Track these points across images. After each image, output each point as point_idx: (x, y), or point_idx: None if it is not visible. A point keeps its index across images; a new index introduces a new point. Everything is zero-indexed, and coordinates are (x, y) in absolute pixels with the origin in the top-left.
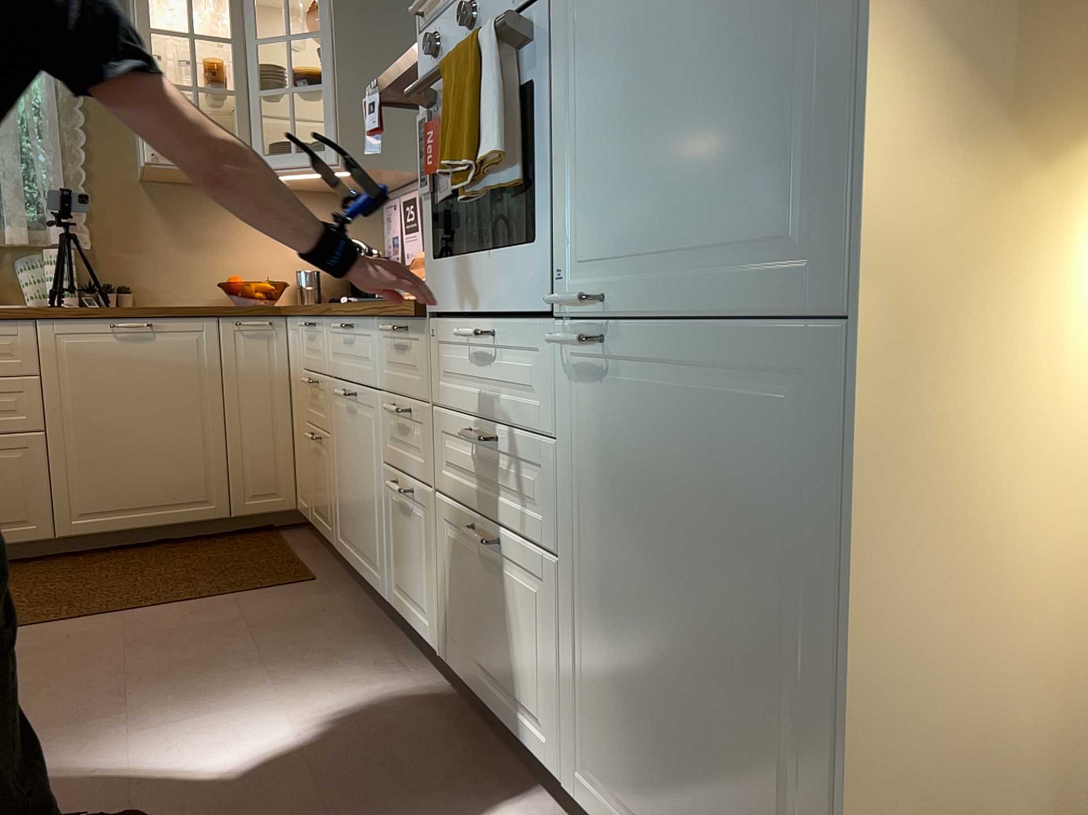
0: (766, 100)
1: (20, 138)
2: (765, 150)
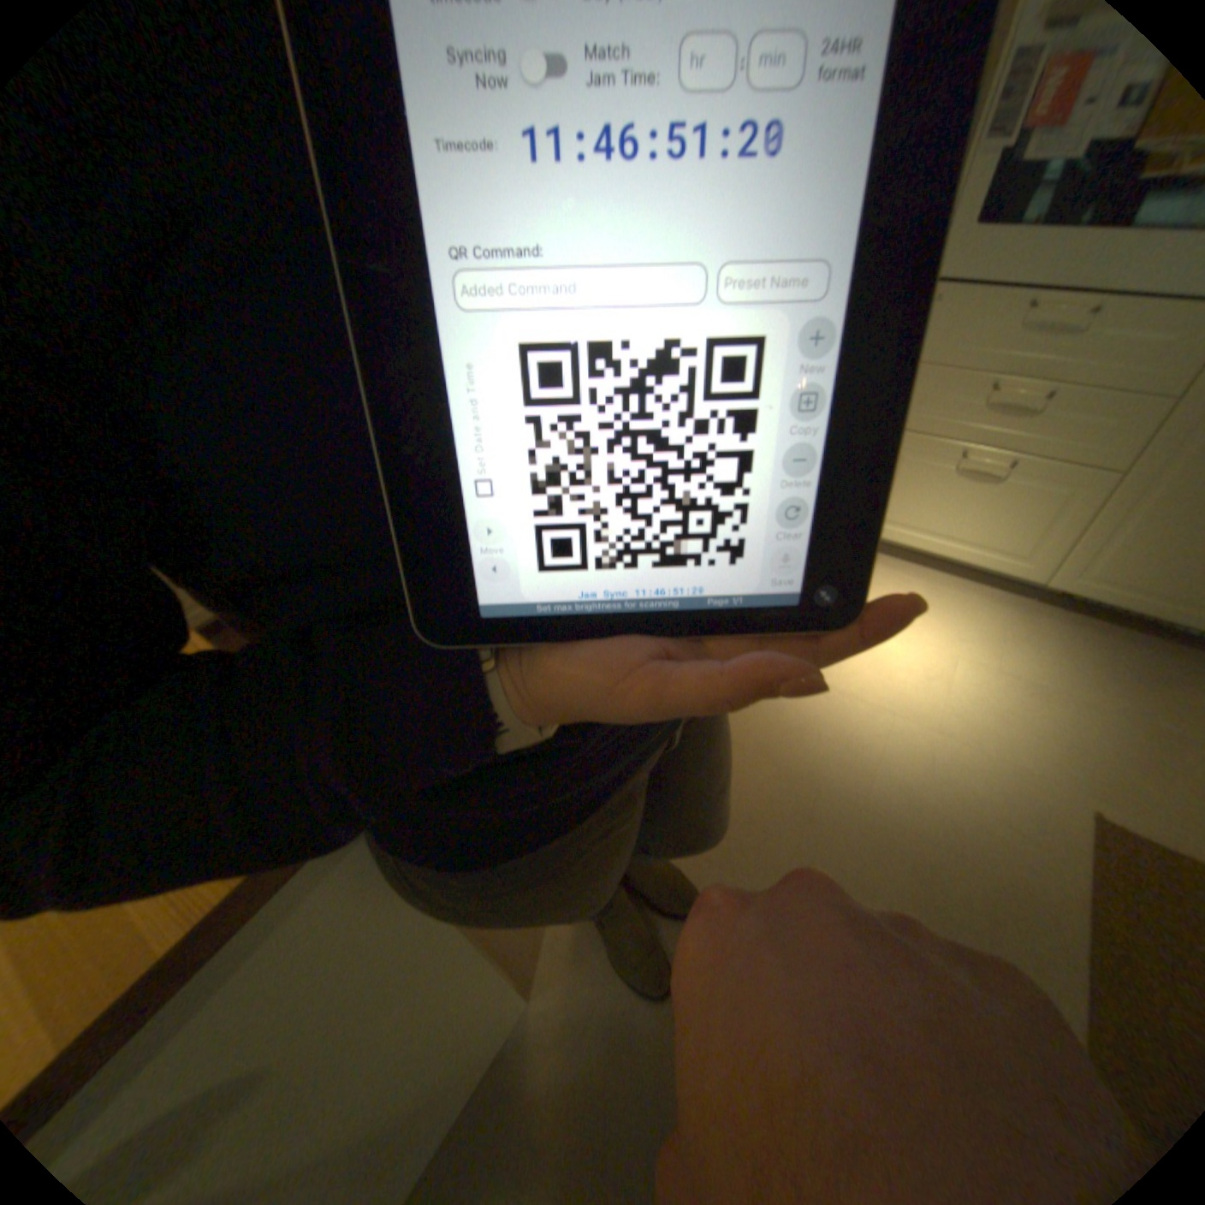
0: None
1: None
2: None
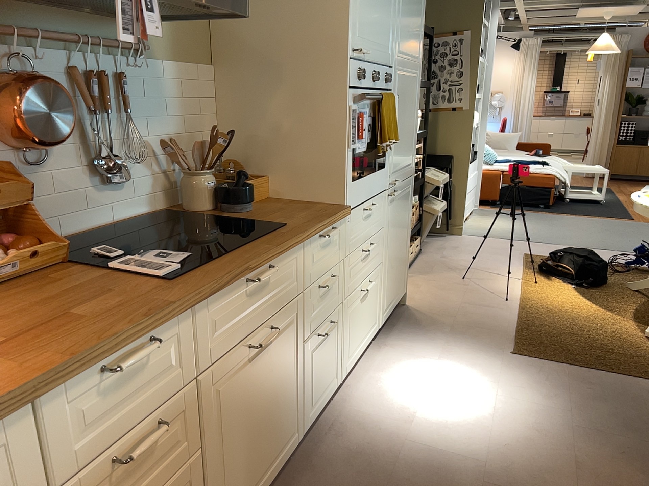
0: (411, 139)
1: None
2: (410, 147)
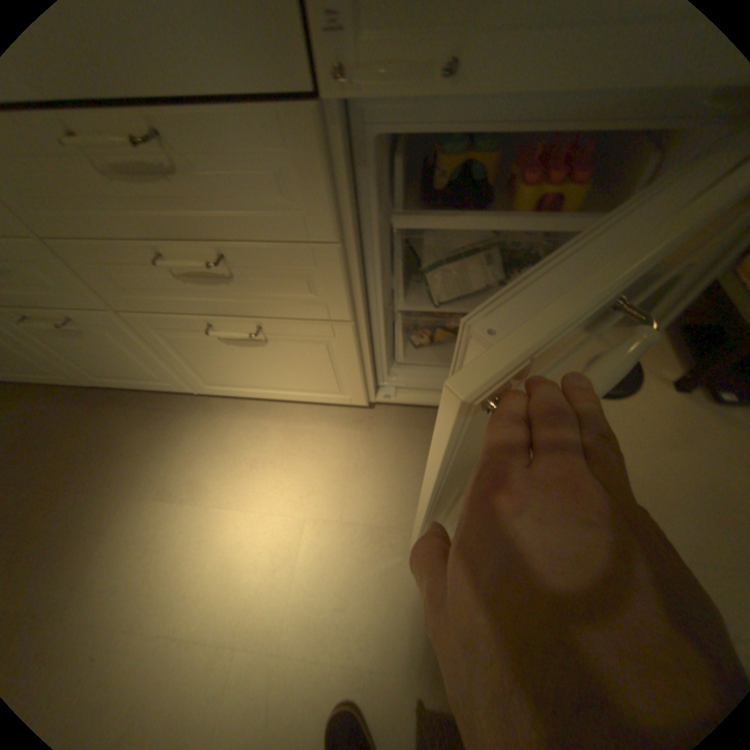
0: None
1: None
2: None
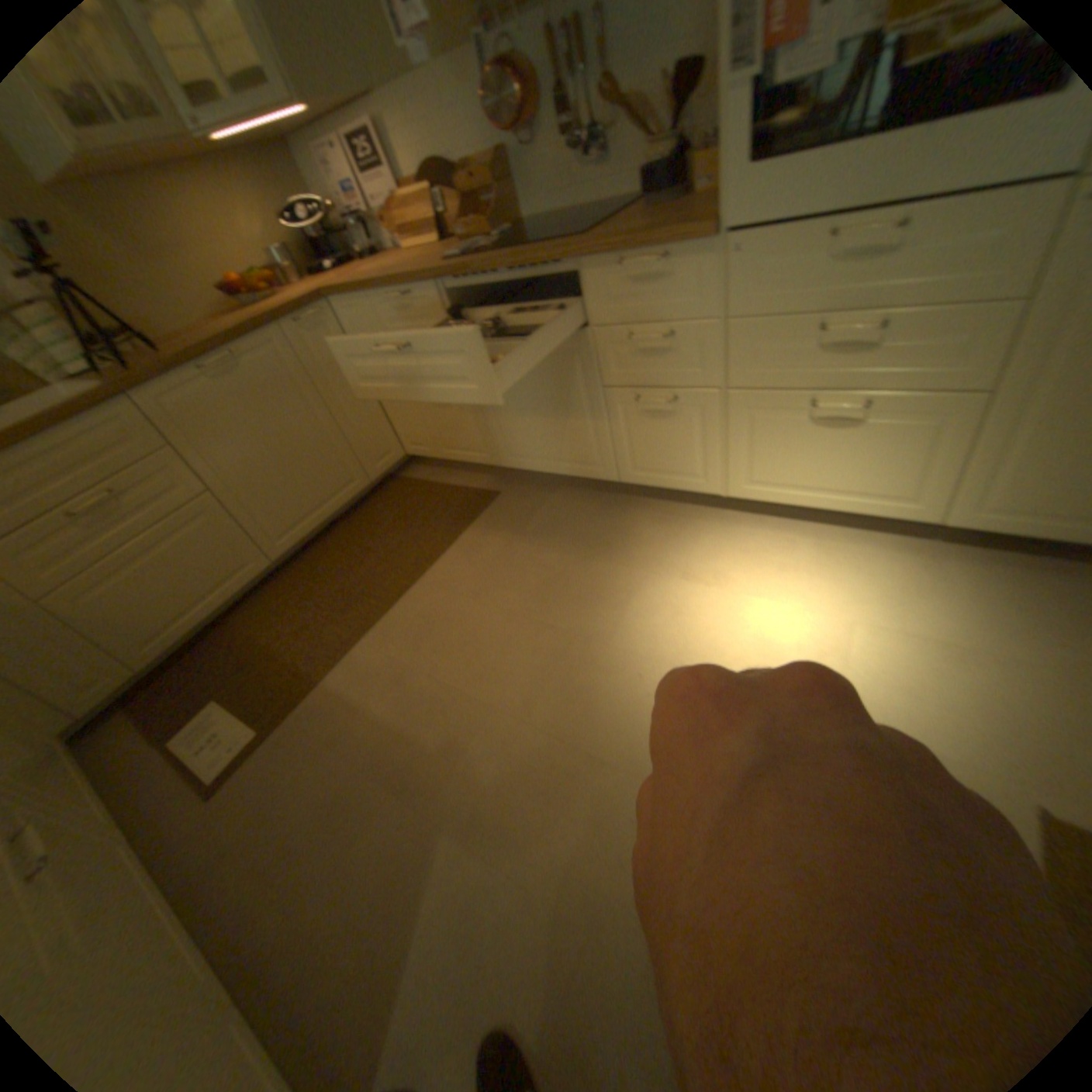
0: None
1: None
2: None
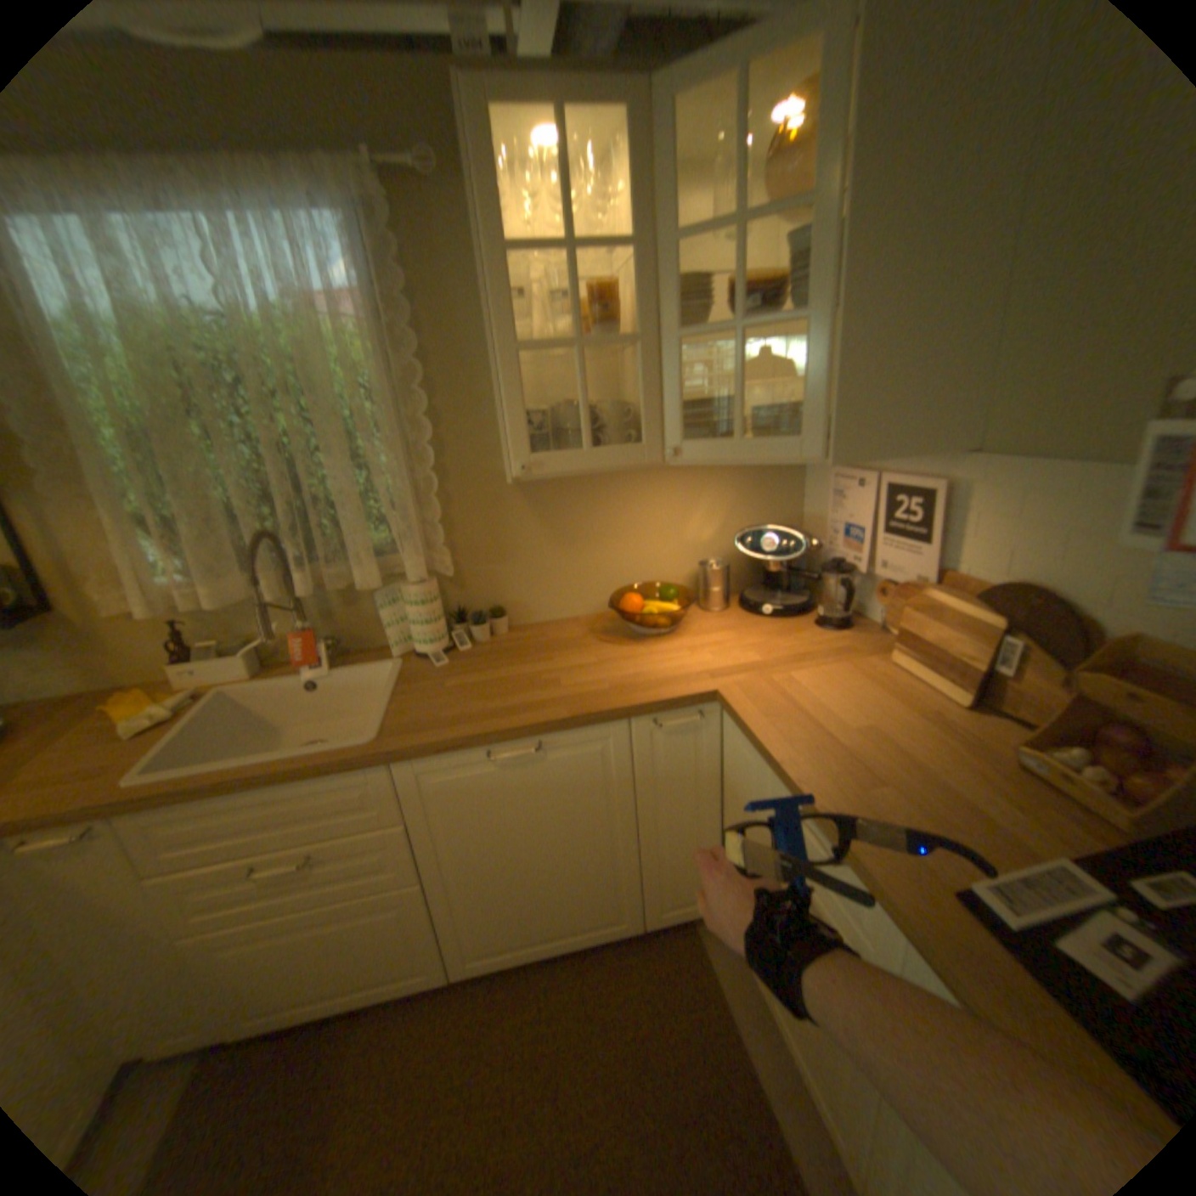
0: None
1: (350, 442)
2: None
